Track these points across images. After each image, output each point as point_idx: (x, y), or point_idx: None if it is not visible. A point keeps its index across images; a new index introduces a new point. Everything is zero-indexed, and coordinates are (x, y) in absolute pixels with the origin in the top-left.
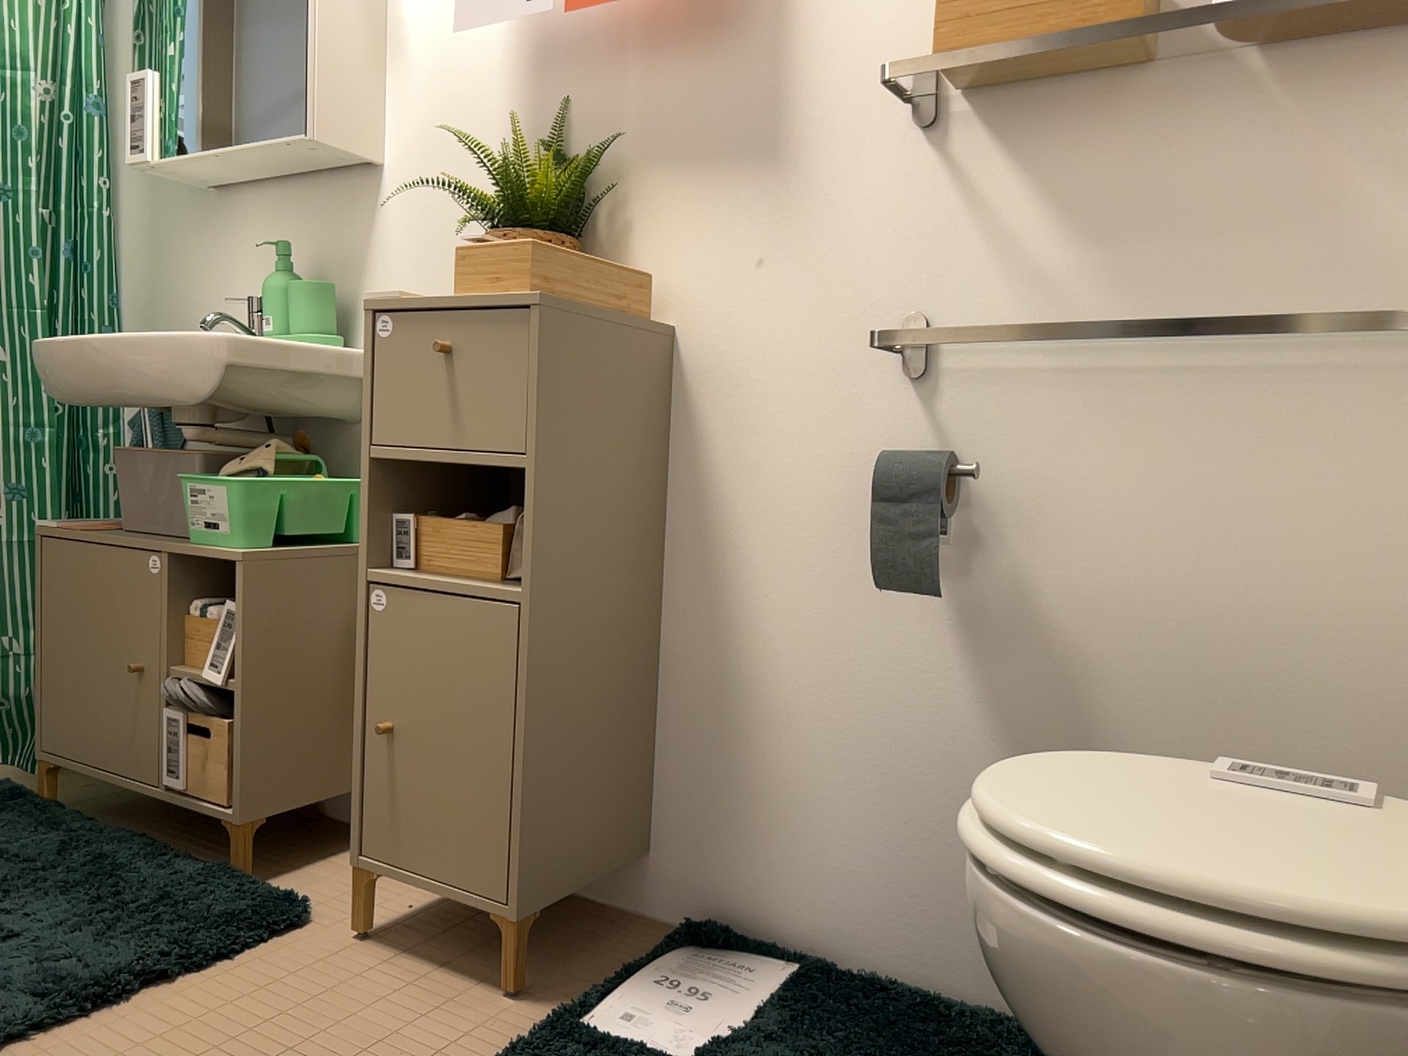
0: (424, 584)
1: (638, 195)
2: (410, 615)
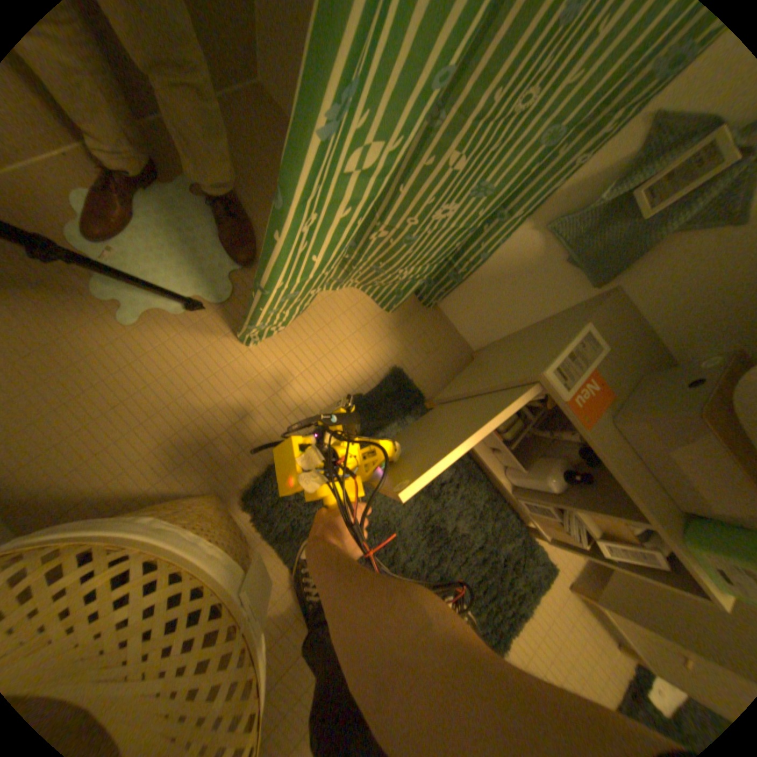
0: None
1: None
2: None
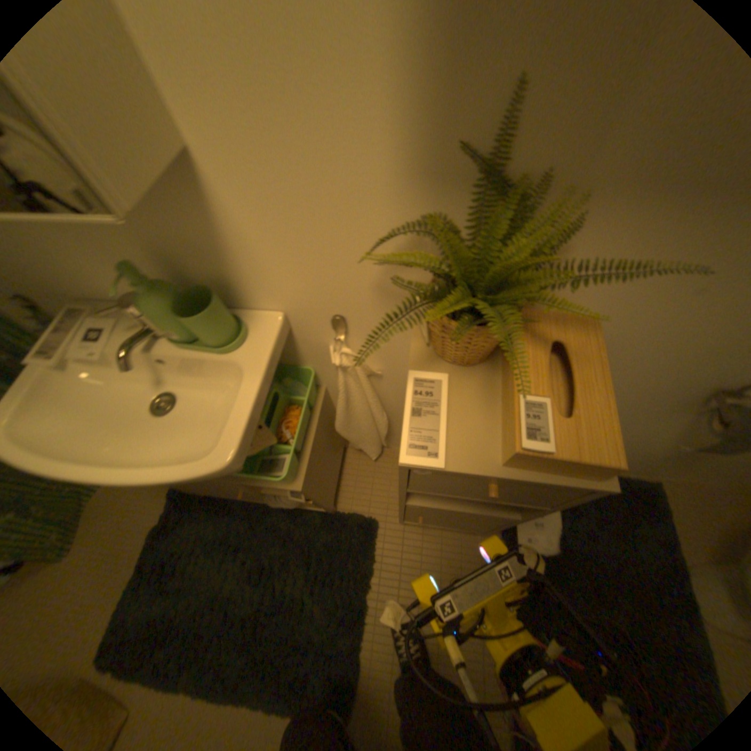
0: (444, 511)
1: (595, 219)
2: (432, 511)
